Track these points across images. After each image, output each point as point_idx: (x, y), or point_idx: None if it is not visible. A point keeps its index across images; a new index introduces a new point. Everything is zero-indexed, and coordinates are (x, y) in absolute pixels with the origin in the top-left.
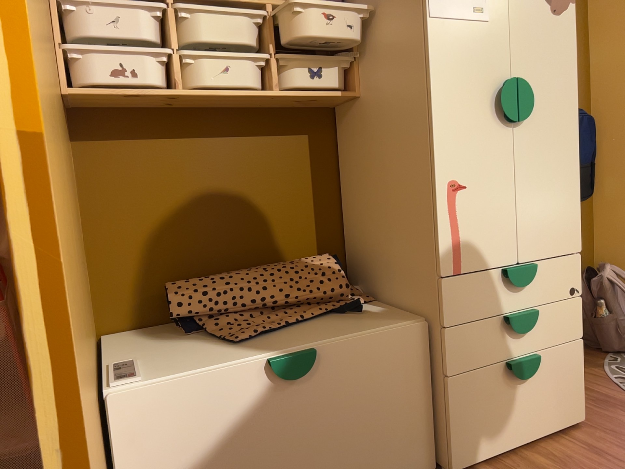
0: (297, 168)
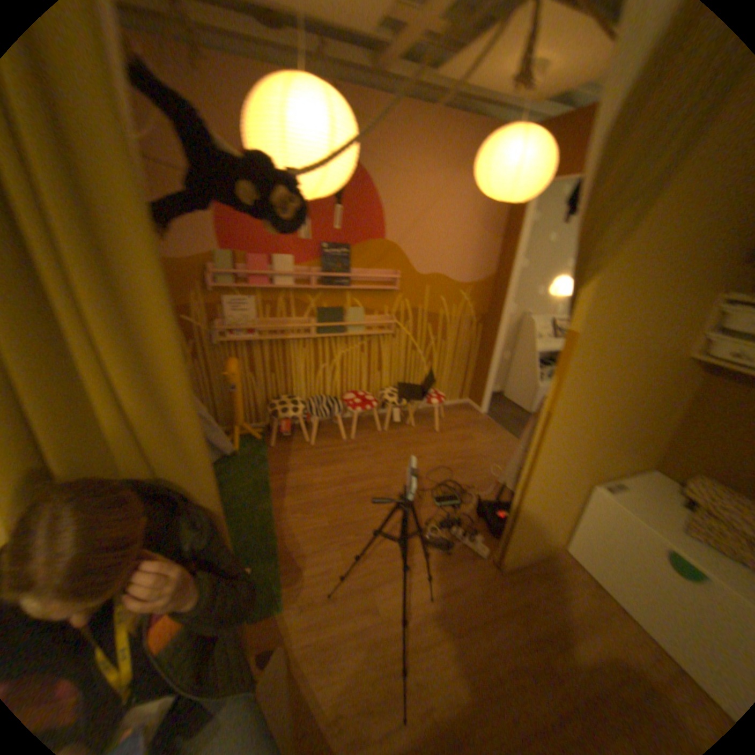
0: None
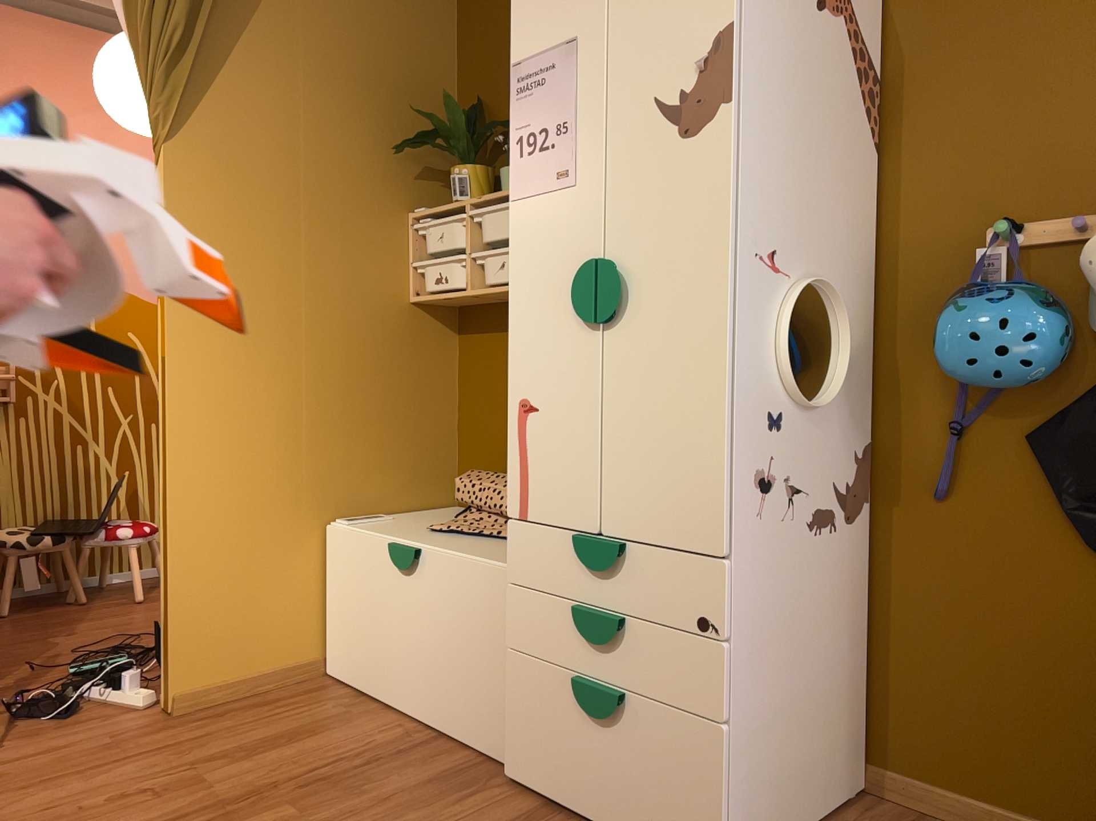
0: None
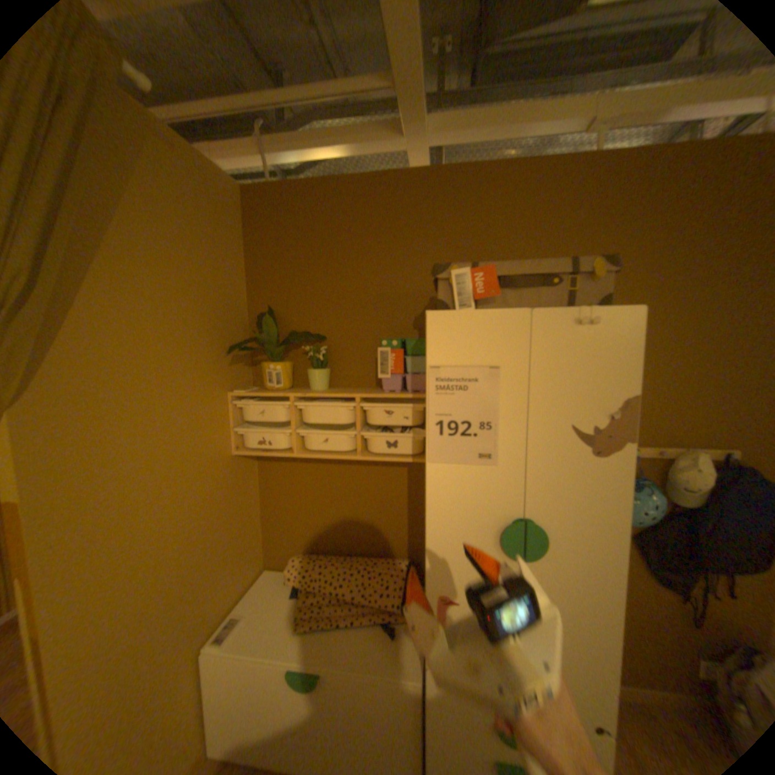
0: (396, 491)
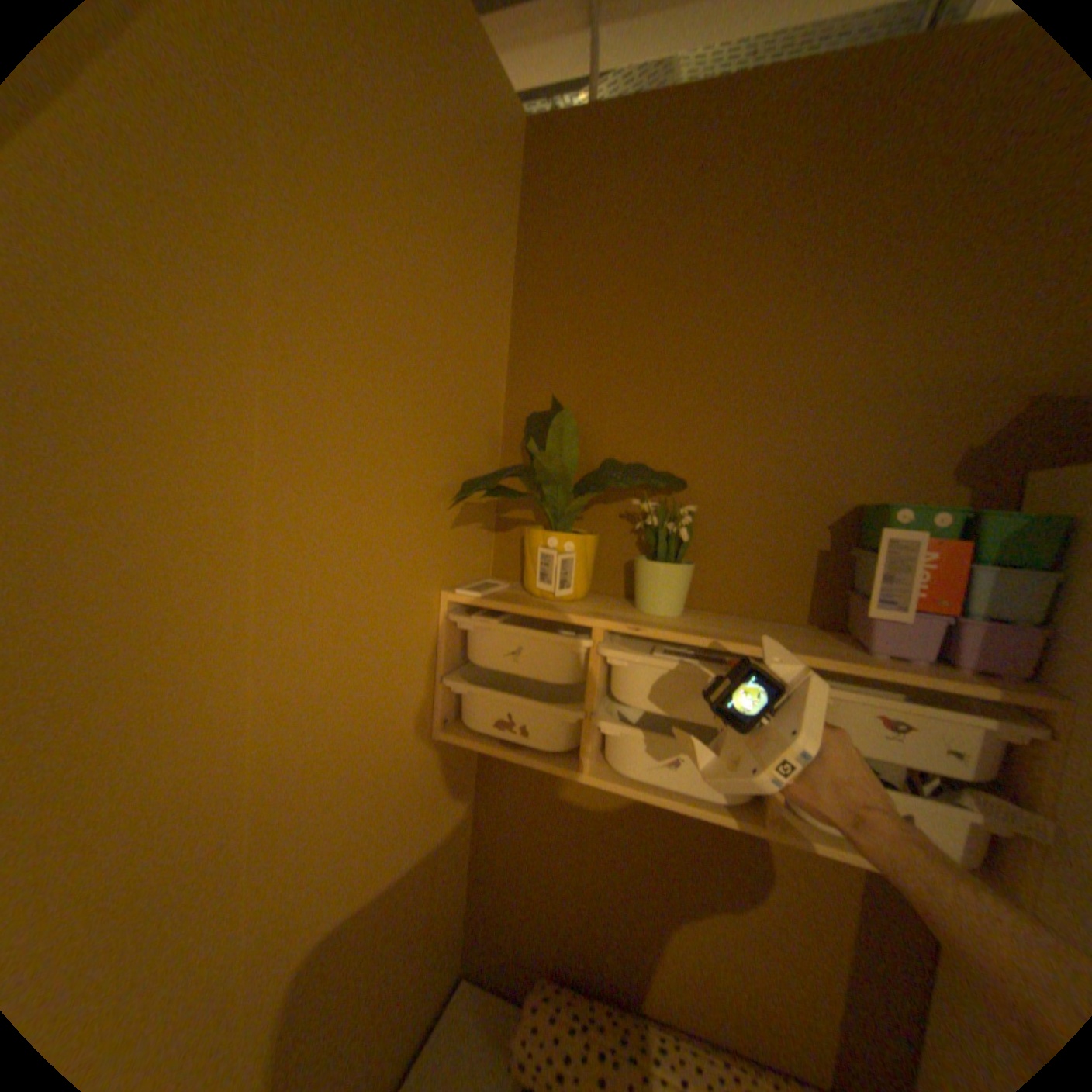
0: (824, 905)
